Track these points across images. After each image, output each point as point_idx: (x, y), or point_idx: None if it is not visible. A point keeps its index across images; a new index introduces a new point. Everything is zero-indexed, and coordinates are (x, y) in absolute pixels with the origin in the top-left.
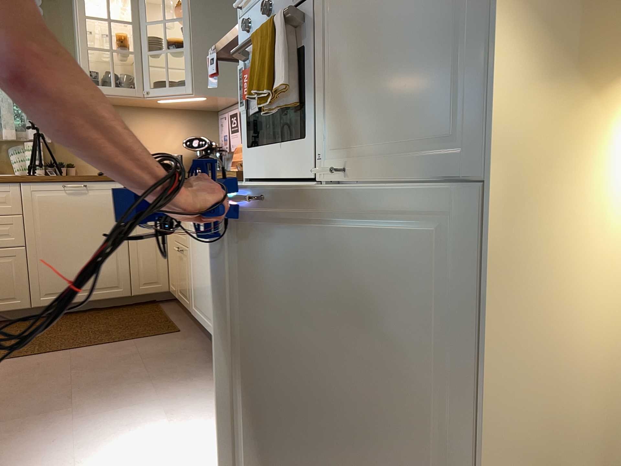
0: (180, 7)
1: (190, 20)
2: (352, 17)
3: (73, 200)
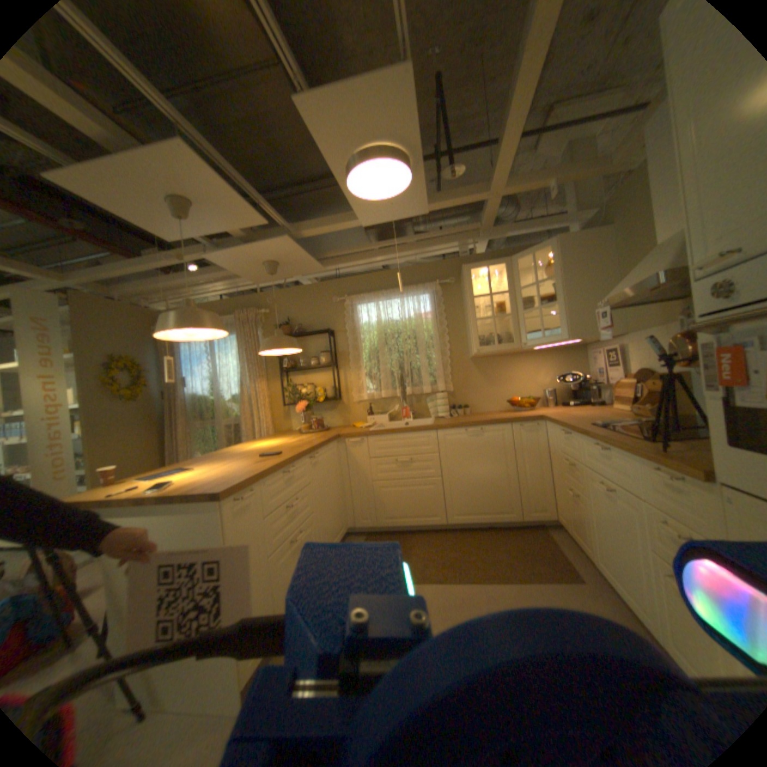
0: (549, 267)
1: (562, 276)
2: None
3: (472, 441)
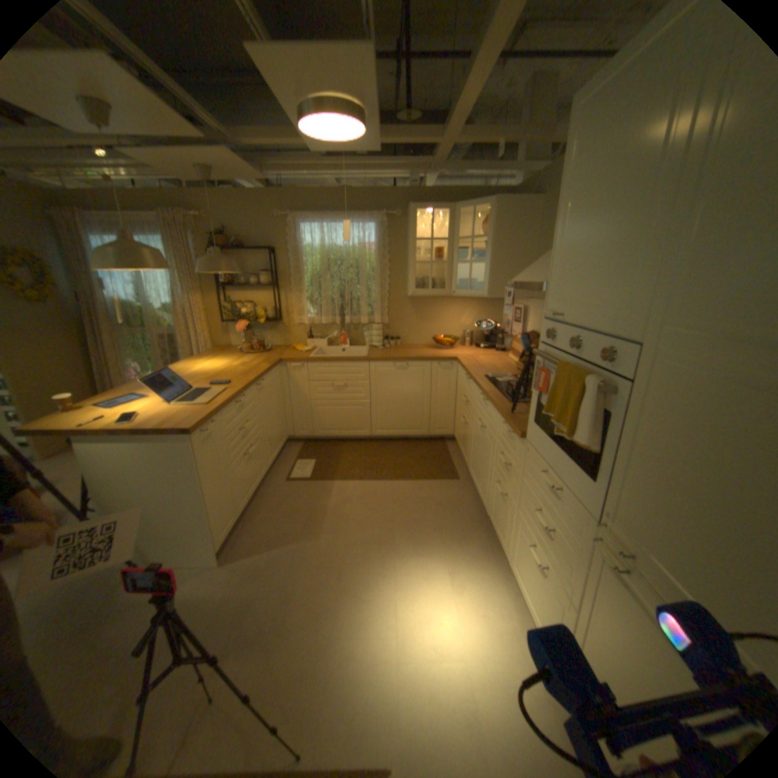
0: (486, 224)
1: (493, 238)
2: (668, 449)
3: (398, 374)
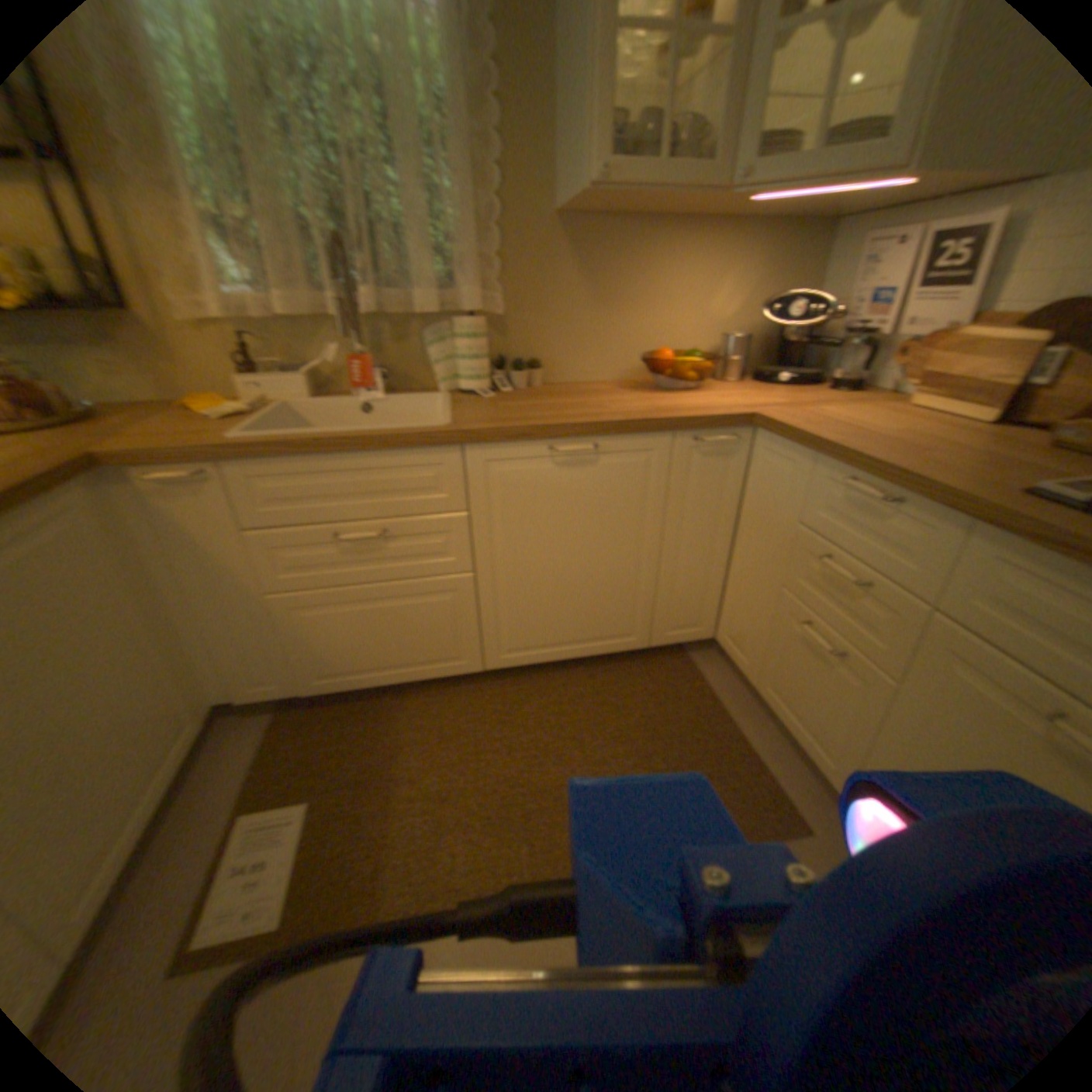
0: None
1: None
2: None
3: (567, 478)
